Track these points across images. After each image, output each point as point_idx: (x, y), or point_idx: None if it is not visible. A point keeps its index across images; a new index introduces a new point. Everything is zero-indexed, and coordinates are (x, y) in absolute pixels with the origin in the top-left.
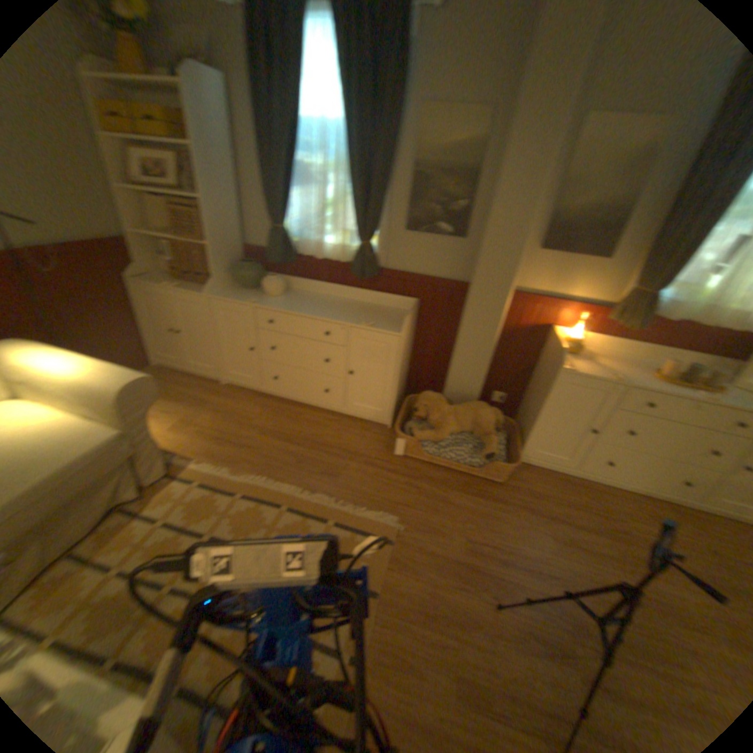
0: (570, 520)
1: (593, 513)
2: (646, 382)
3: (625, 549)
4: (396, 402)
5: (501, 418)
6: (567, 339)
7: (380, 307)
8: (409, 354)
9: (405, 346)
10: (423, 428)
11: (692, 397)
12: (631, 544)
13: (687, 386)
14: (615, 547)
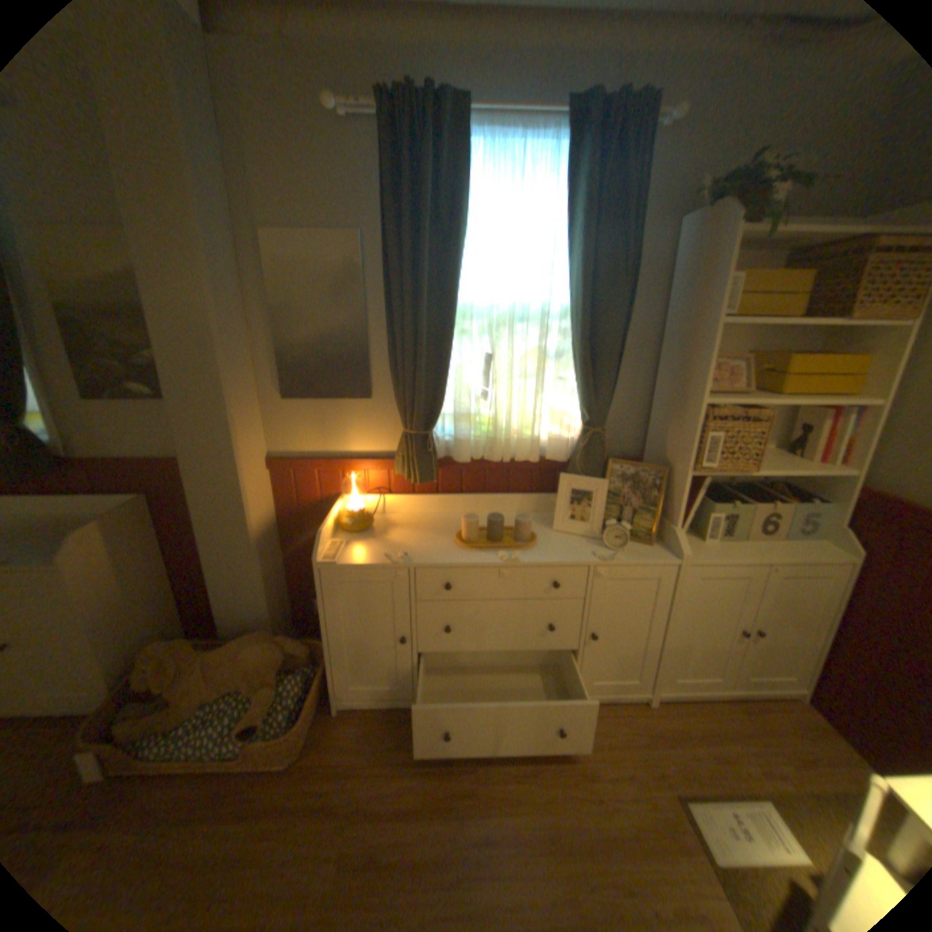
0: (385, 805)
1: (428, 772)
2: (438, 554)
3: (459, 832)
4: (125, 670)
5: (293, 650)
6: (347, 512)
7: (78, 520)
8: (158, 578)
9: (93, 579)
10: (155, 710)
11: (491, 562)
12: (472, 814)
13: (489, 547)
14: (444, 834)
